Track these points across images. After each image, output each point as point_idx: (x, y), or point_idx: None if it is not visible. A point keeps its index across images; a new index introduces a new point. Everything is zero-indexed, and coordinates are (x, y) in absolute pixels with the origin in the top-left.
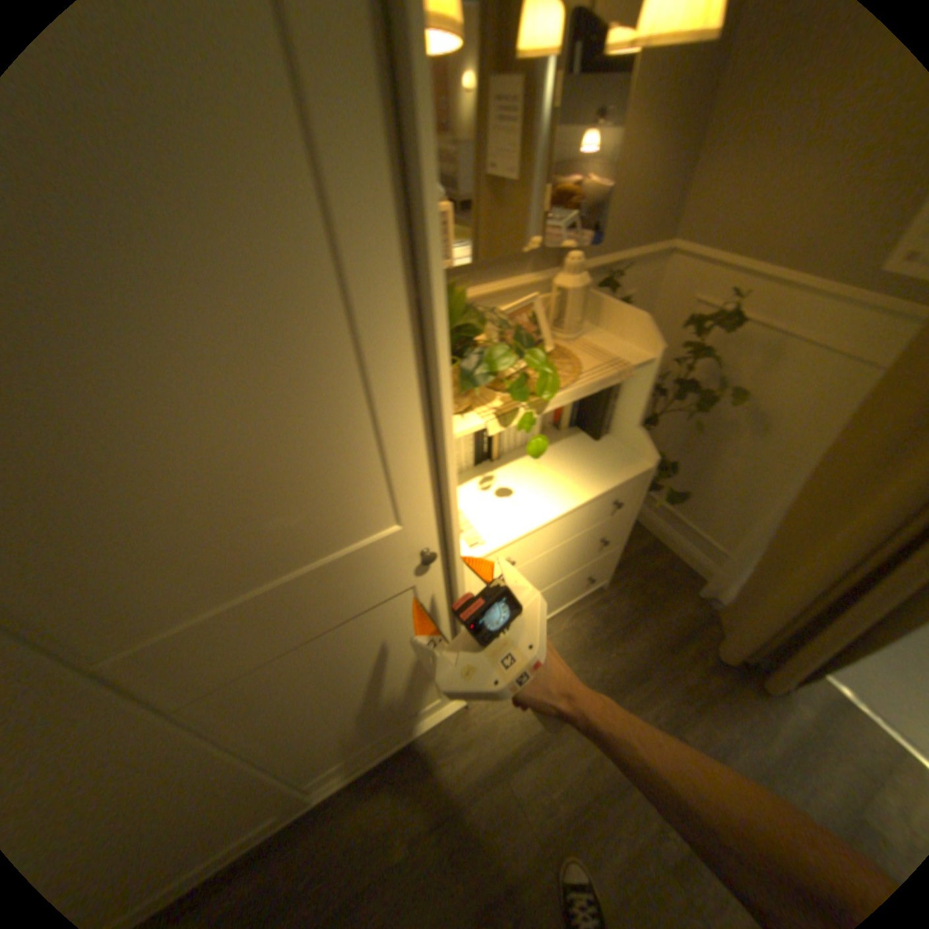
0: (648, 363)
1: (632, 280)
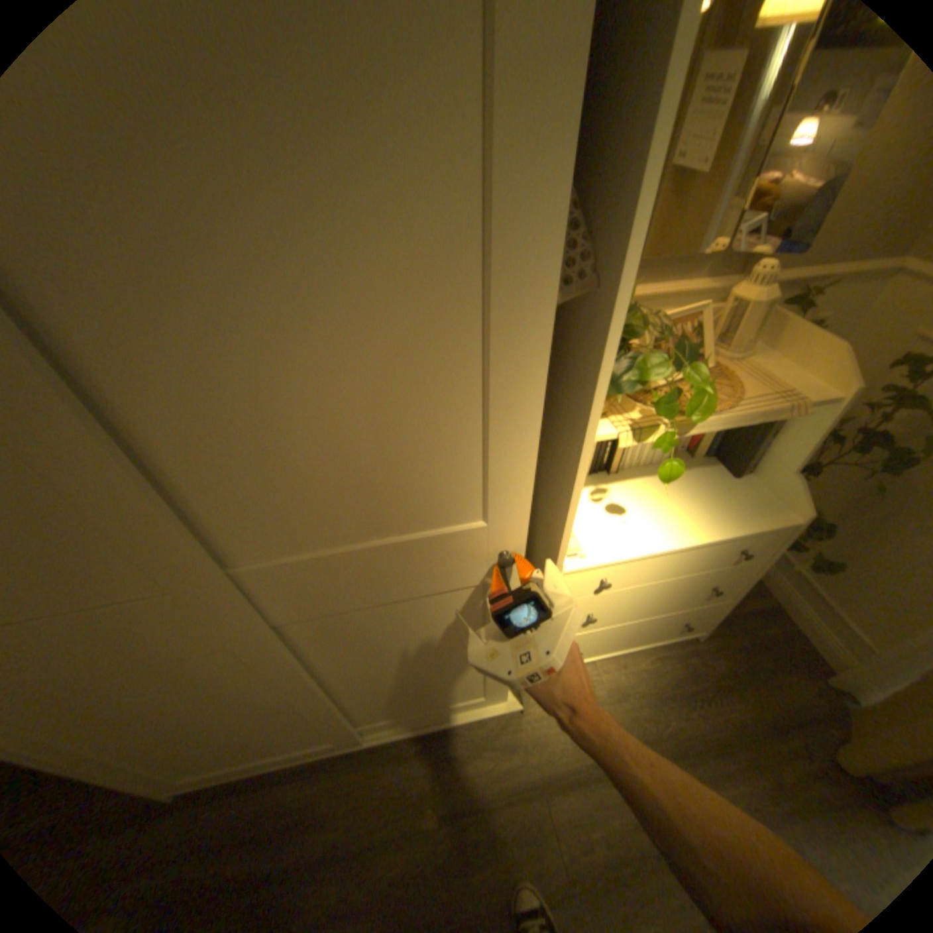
0: (832, 401)
1: (830, 301)
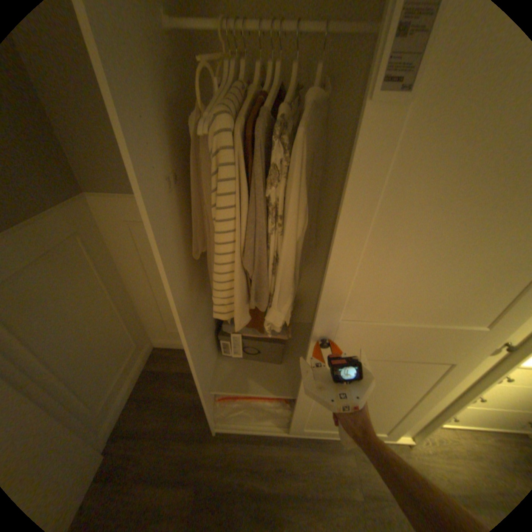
0: None
1: None
